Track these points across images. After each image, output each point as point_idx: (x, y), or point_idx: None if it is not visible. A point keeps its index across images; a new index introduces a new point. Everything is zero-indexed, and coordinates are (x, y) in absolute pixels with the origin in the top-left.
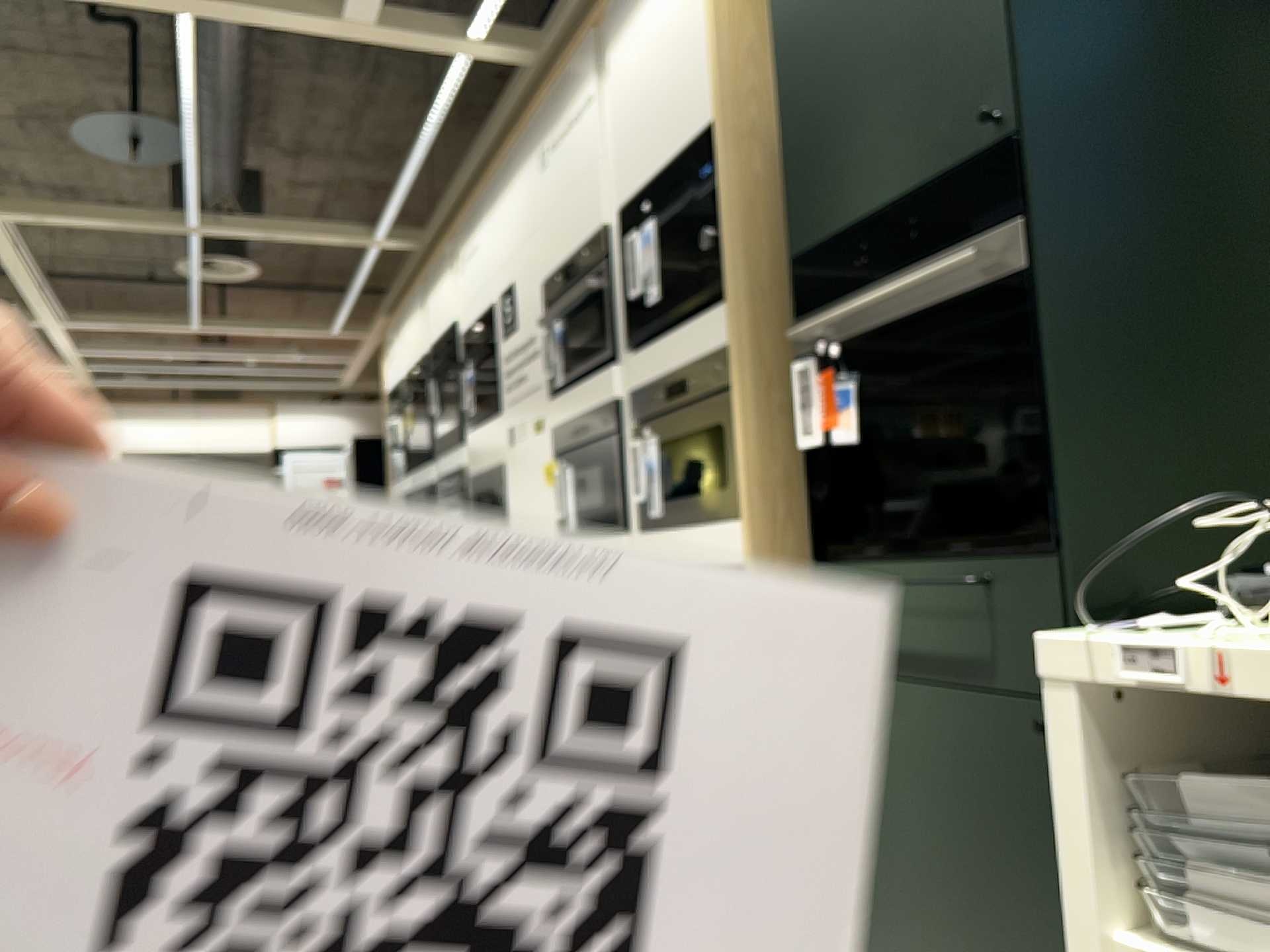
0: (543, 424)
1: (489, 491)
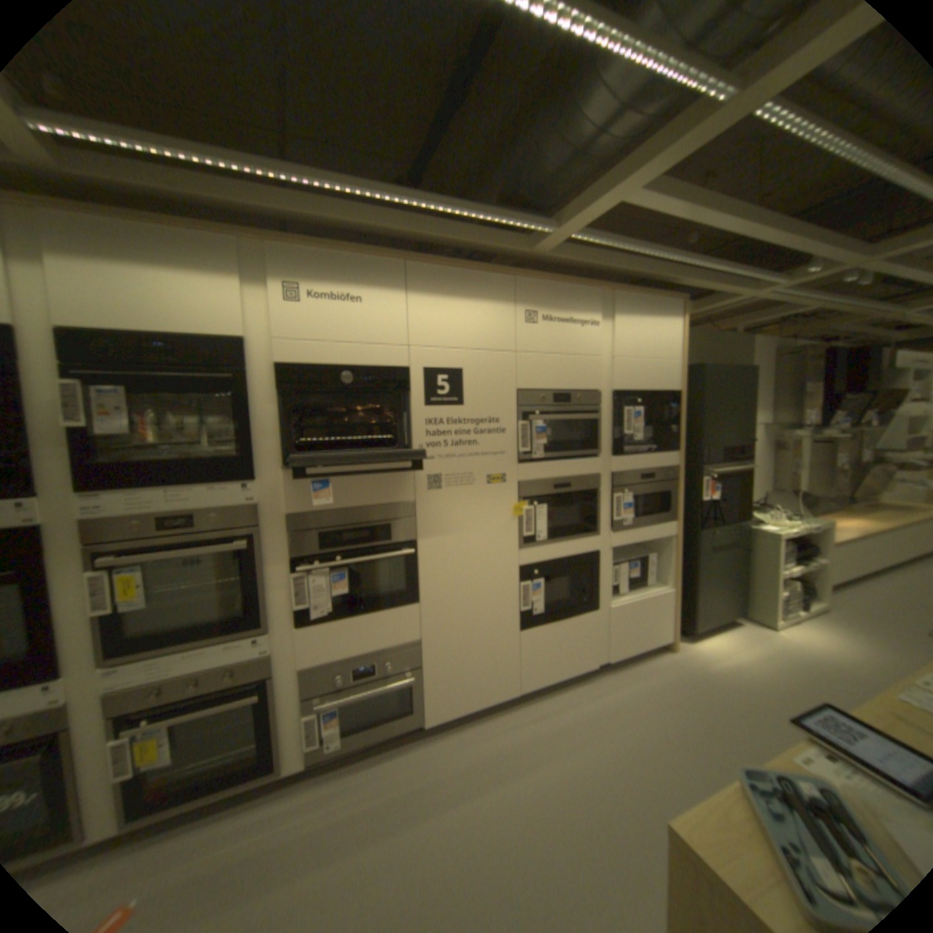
0: (504, 478)
1: (346, 526)
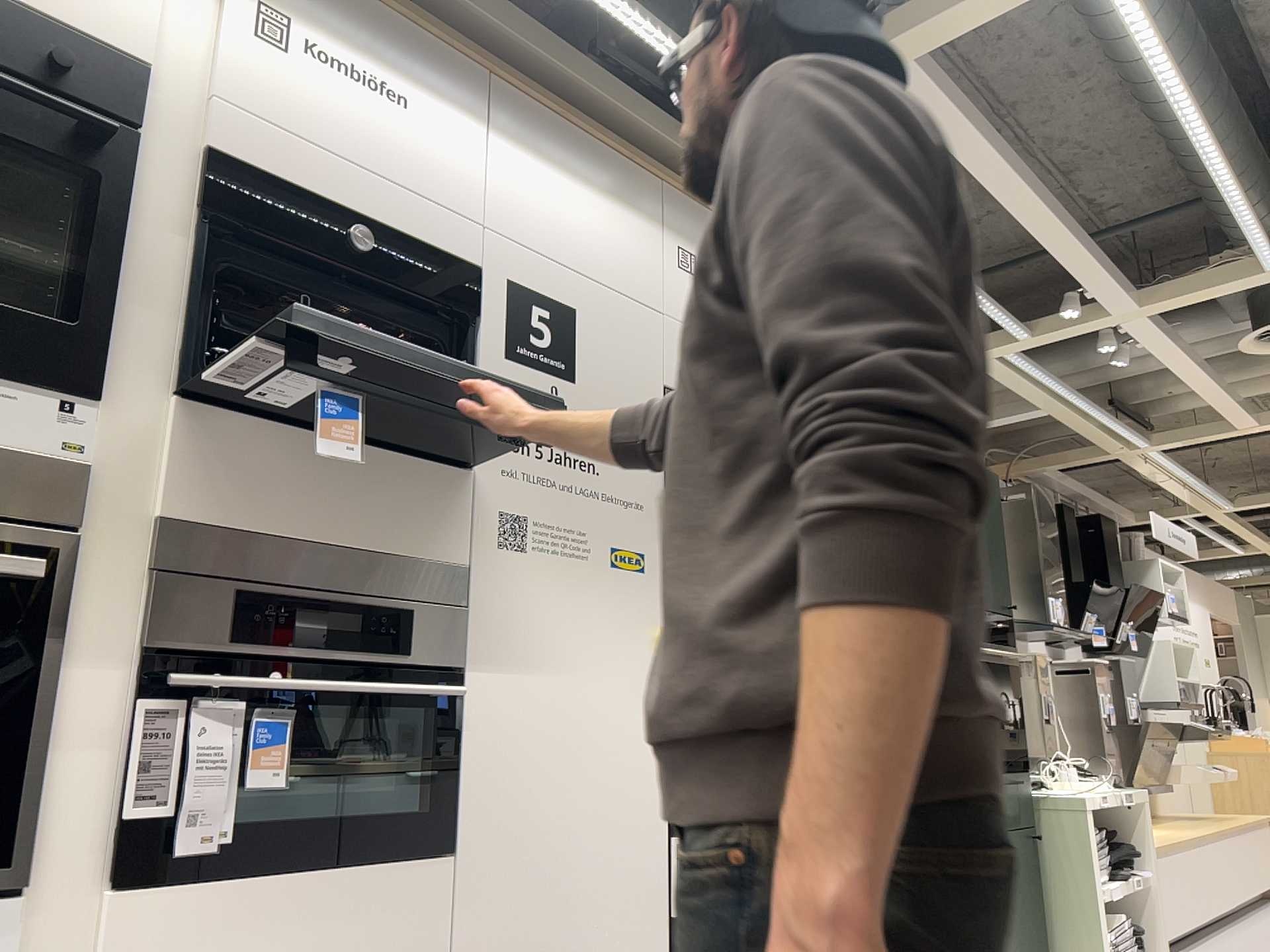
0: (645, 565)
1: (305, 595)
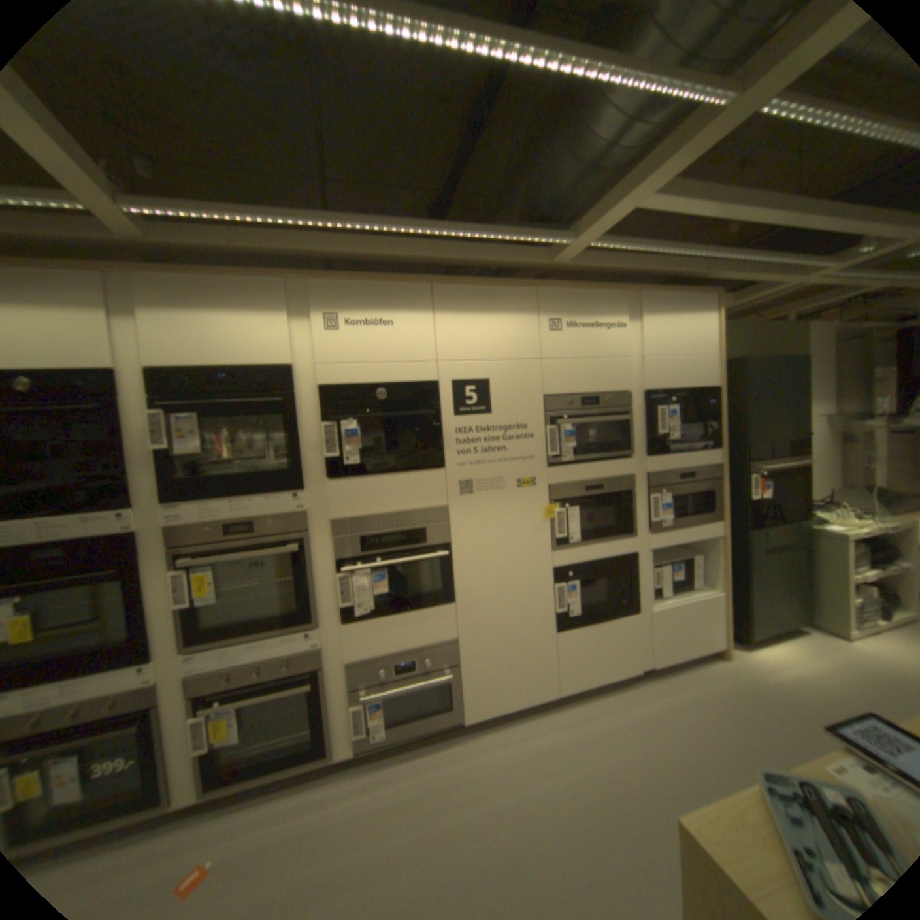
0: (535, 482)
1: (386, 530)
